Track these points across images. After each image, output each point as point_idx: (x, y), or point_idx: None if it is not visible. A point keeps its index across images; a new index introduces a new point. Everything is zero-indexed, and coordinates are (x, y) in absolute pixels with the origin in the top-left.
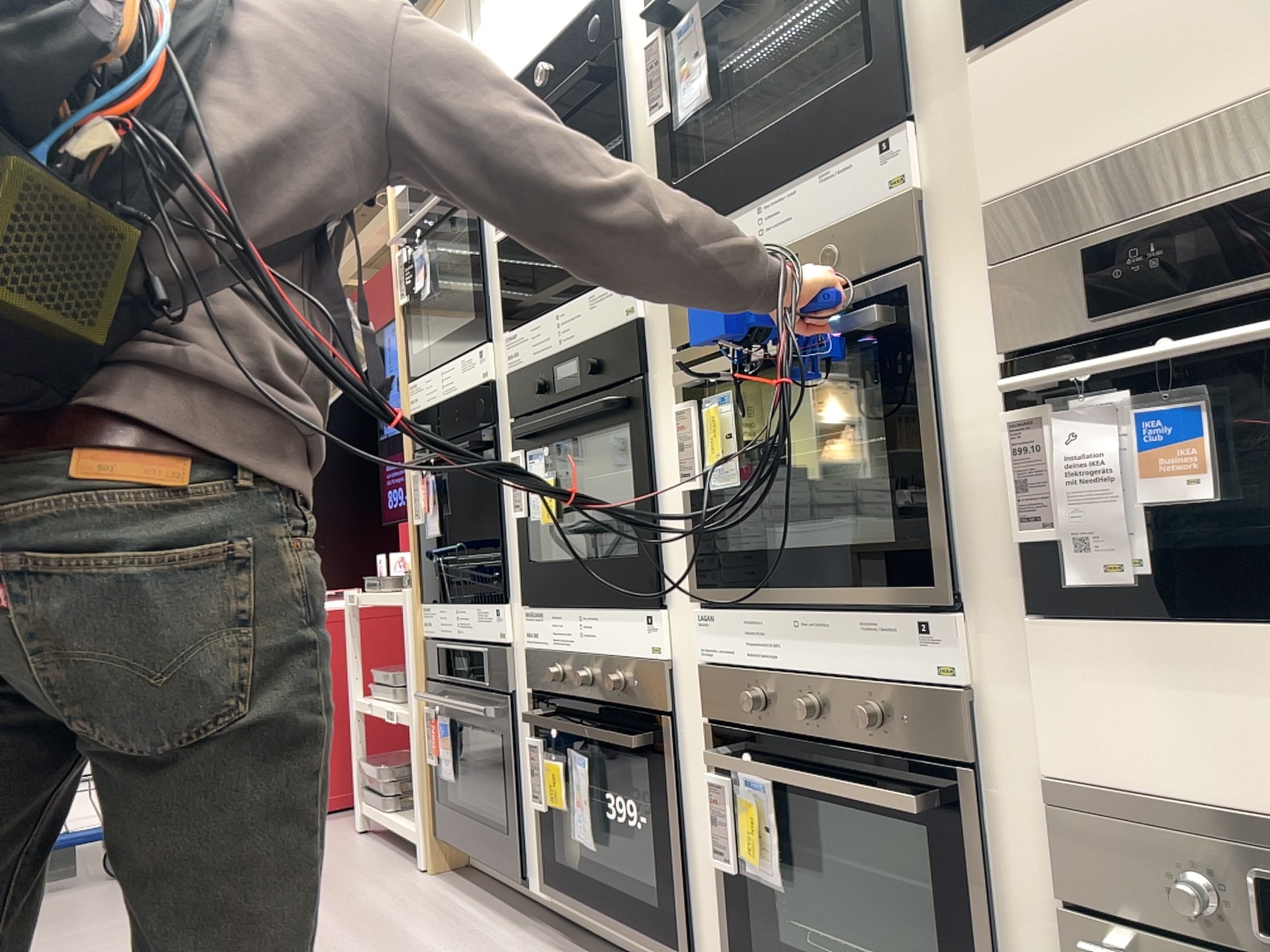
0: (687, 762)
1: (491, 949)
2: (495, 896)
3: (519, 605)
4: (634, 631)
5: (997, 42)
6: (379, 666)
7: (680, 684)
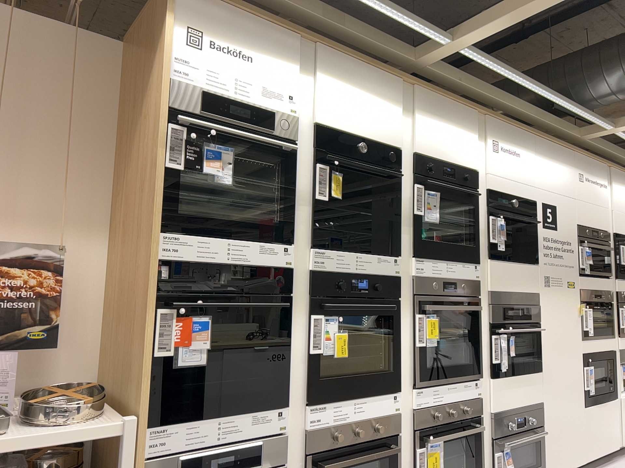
0: (400, 450)
1: None
2: None
3: (295, 405)
4: (386, 403)
5: (491, 258)
6: None
7: (400, 419)
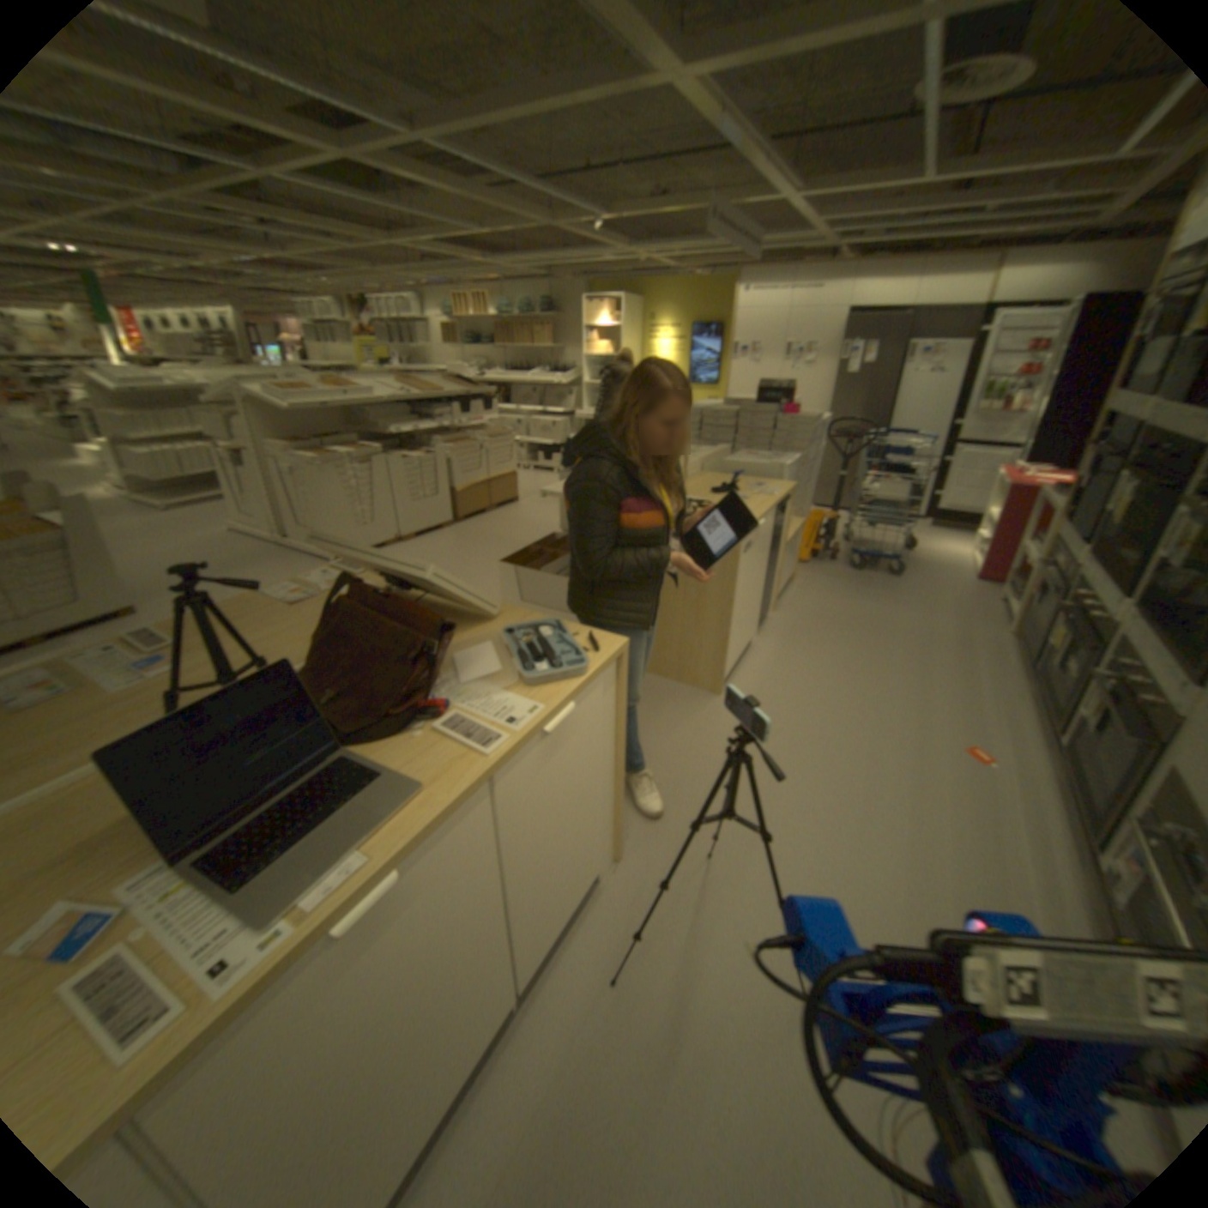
0: (1102, 669)
1: (1005, 684)
2: (1032, 665)
3: (1092, 553)
4: (1114, 602)
5: None
6: (1046, 532)
7: (1118, 637)
